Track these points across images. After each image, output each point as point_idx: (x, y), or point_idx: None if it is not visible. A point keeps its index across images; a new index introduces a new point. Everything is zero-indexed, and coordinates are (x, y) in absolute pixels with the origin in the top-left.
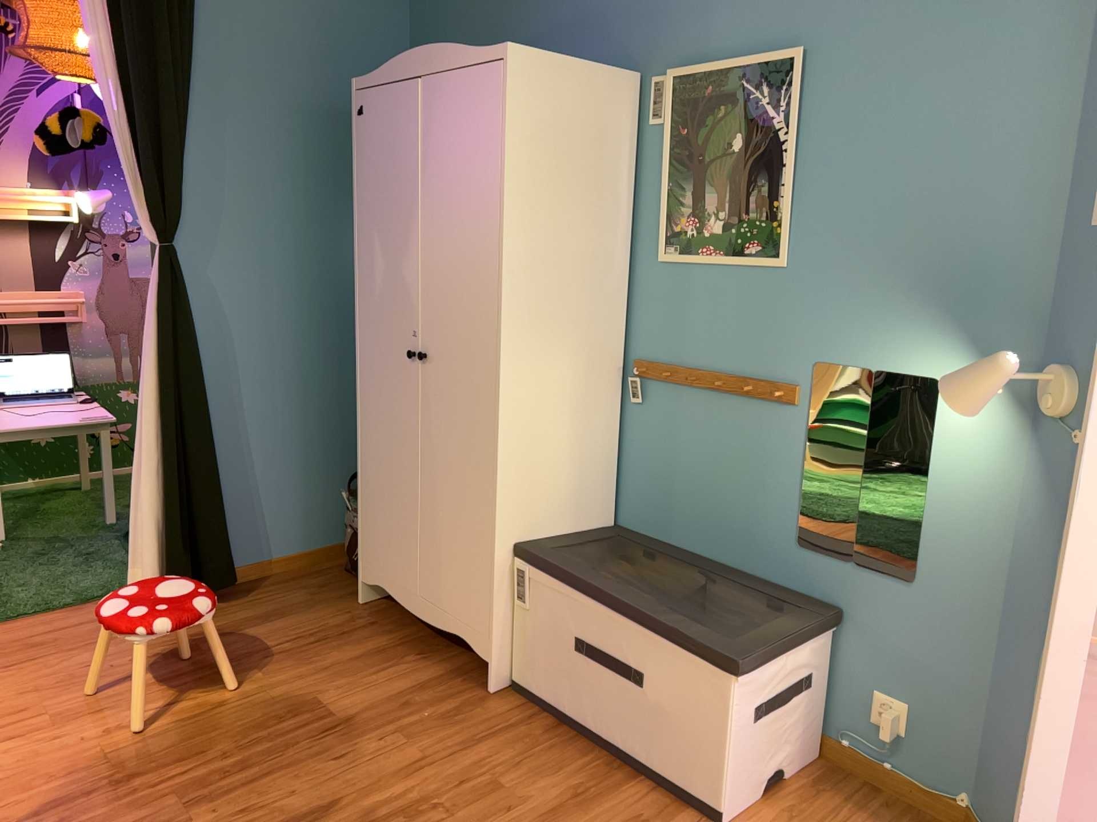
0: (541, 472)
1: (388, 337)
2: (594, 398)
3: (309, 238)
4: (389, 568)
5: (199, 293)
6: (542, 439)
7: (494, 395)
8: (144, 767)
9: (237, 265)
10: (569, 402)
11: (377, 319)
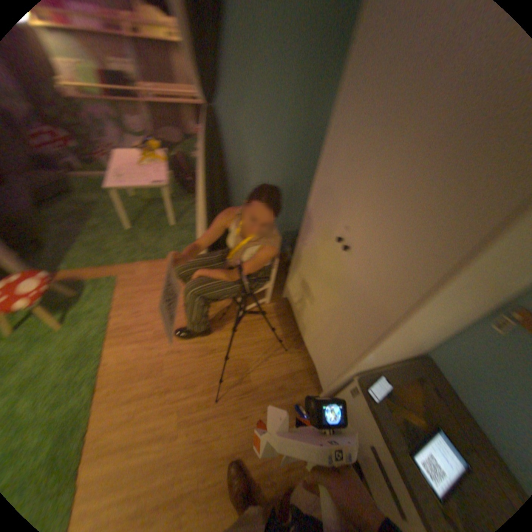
0: (395, 353)
1: (330, 214)
2: (464, 322)
3: (305, 100)
4: (296, 306)
5: (232, 136)
6: (408, 344)
7: (390, 332)
8: (173, 387)
9: (256, 118)
10: (444, 327)
11: (327, 196)
